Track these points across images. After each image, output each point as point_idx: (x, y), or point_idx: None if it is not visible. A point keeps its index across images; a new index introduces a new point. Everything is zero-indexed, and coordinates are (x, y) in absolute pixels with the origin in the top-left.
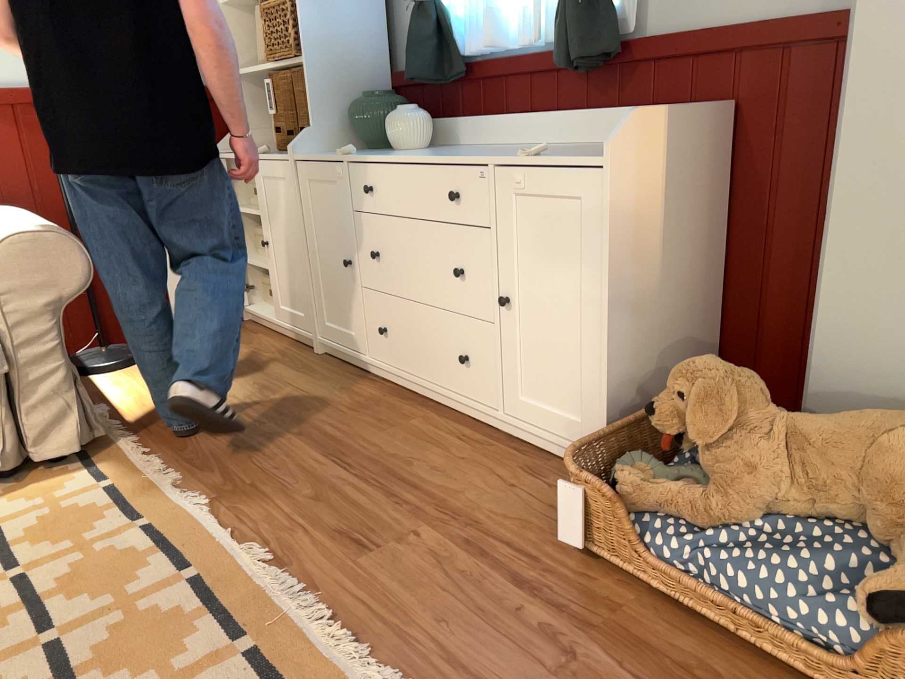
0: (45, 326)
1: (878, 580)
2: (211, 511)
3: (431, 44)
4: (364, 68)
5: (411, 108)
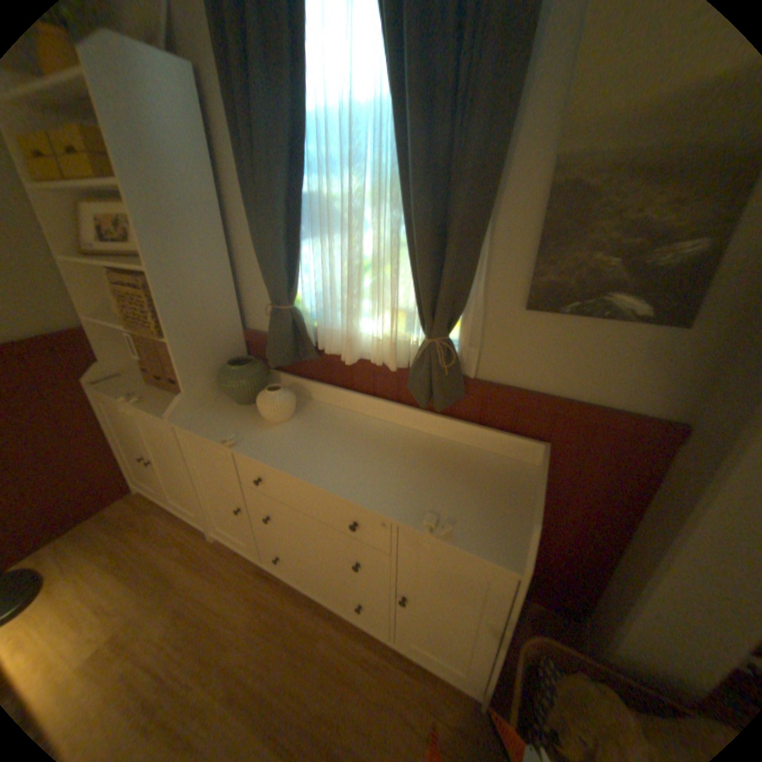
0: None
1: None
2: None
3: (292, 338)
4: (223, 331)
5: (280, 389)
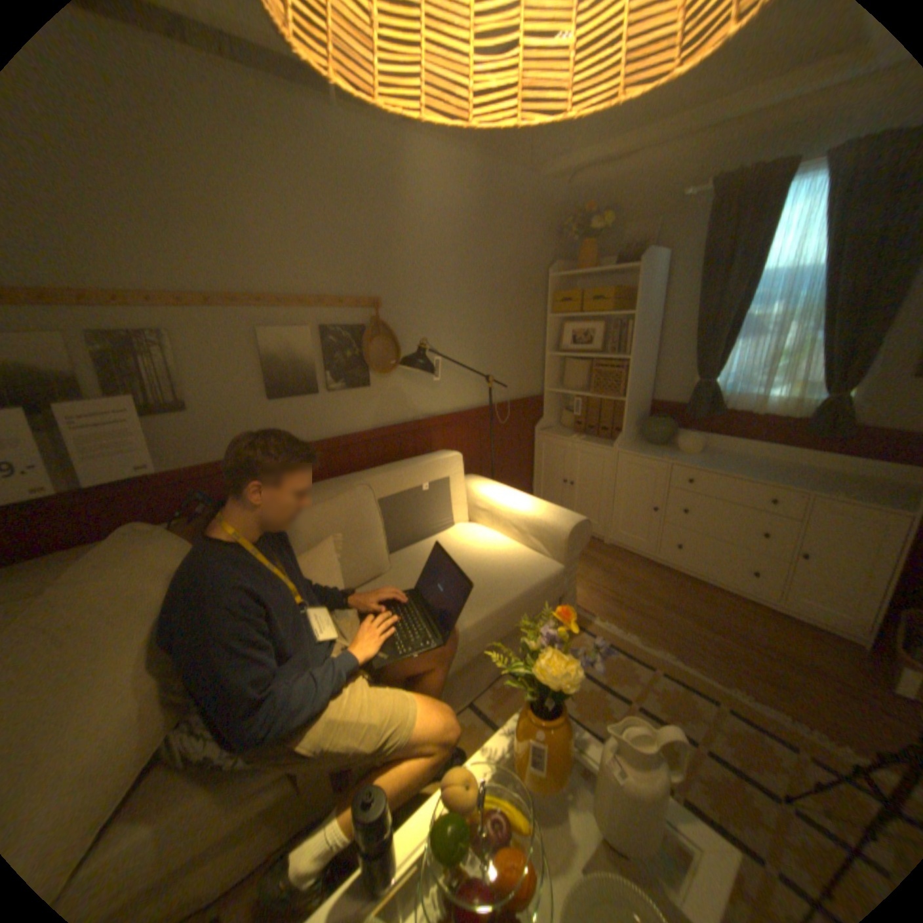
0: (575, 565)
1: None
2: (685, 665)
3: (709, 401)
4: (644, 399)
5: (696, 433)
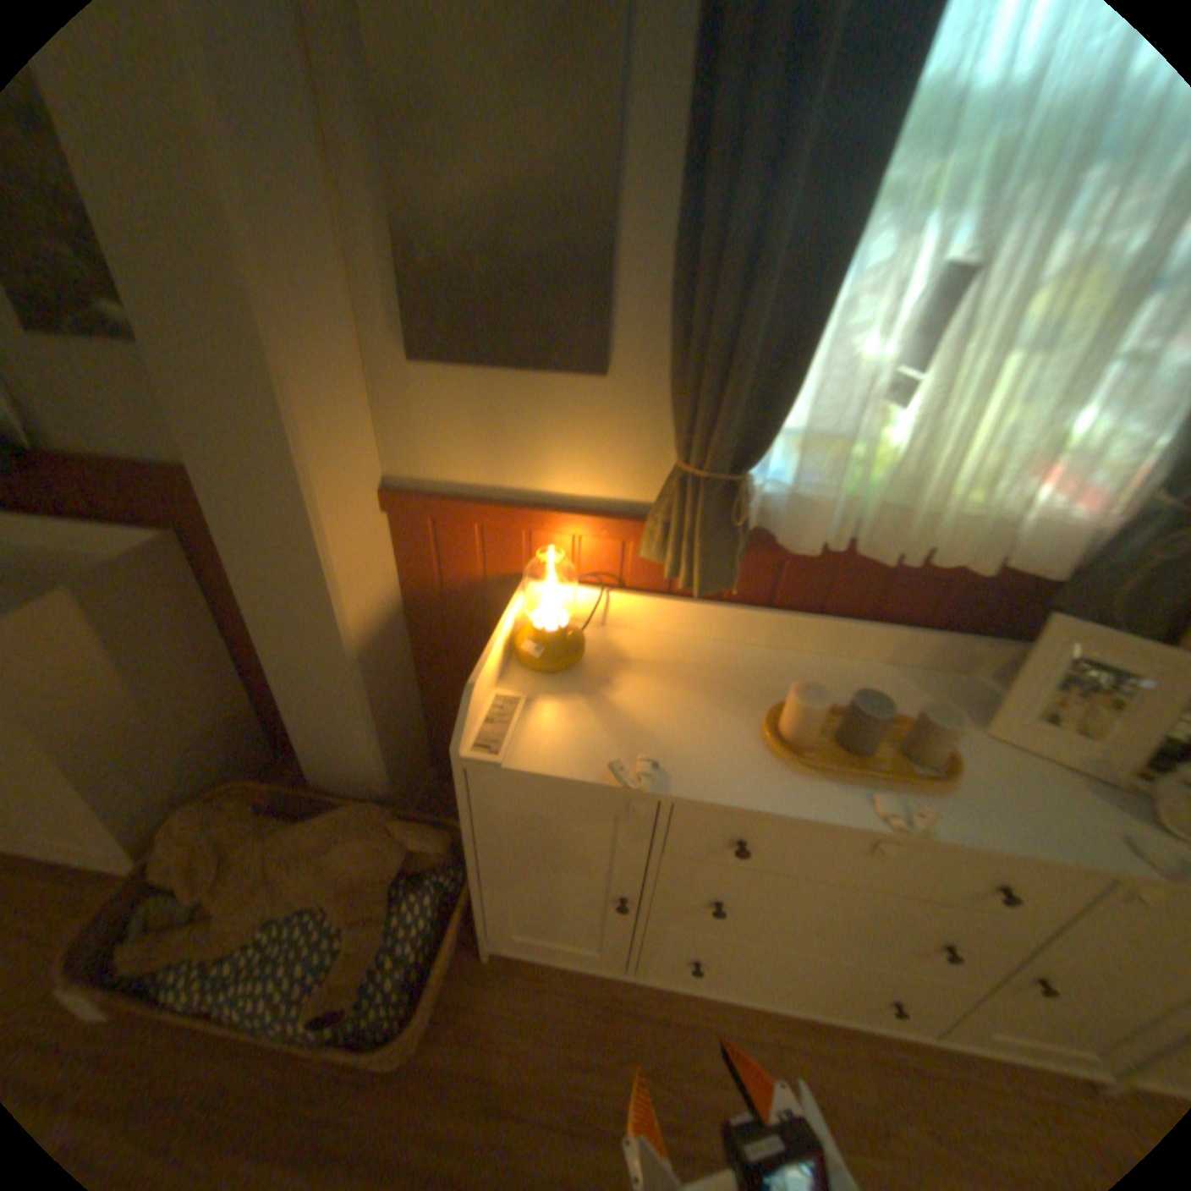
0: None
1: (311, 1005)
2: None
3: None
4: None
5: None
